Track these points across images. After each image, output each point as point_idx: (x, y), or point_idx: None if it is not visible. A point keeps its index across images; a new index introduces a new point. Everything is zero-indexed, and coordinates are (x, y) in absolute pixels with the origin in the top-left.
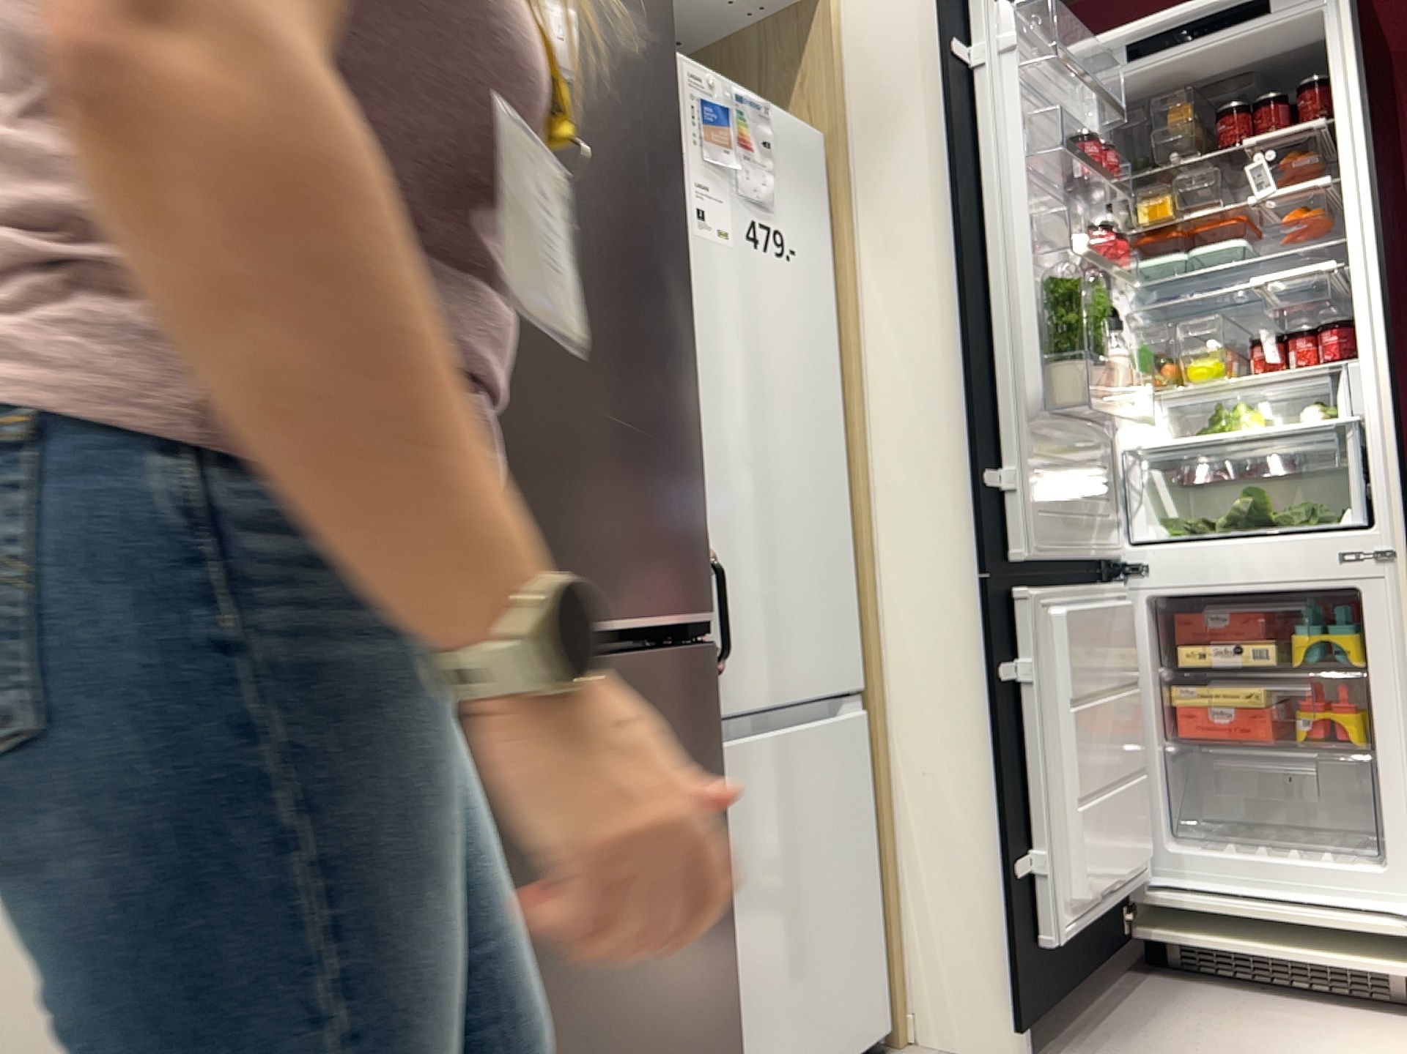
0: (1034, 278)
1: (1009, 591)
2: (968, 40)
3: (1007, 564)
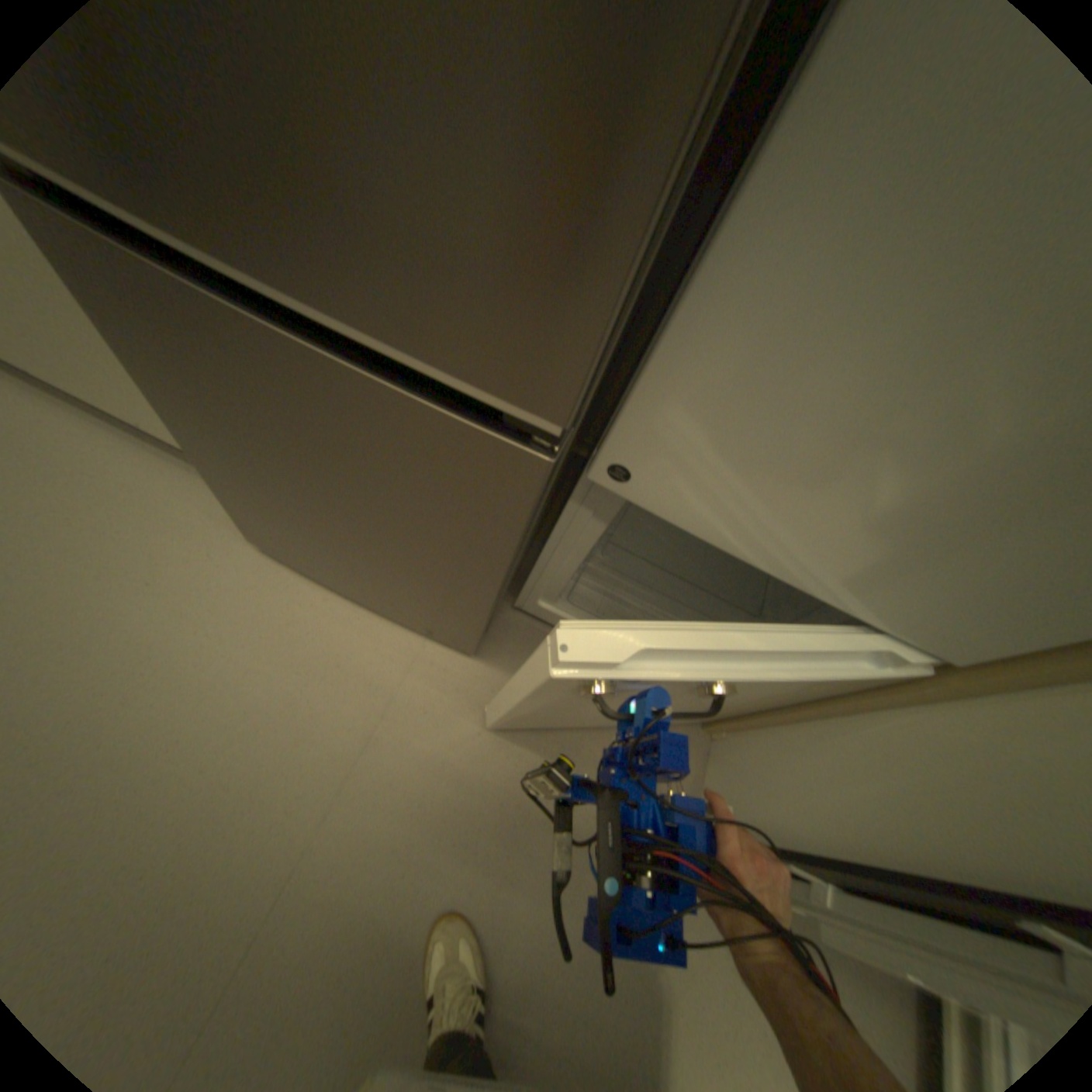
0: None
1: None
2: None
3: None
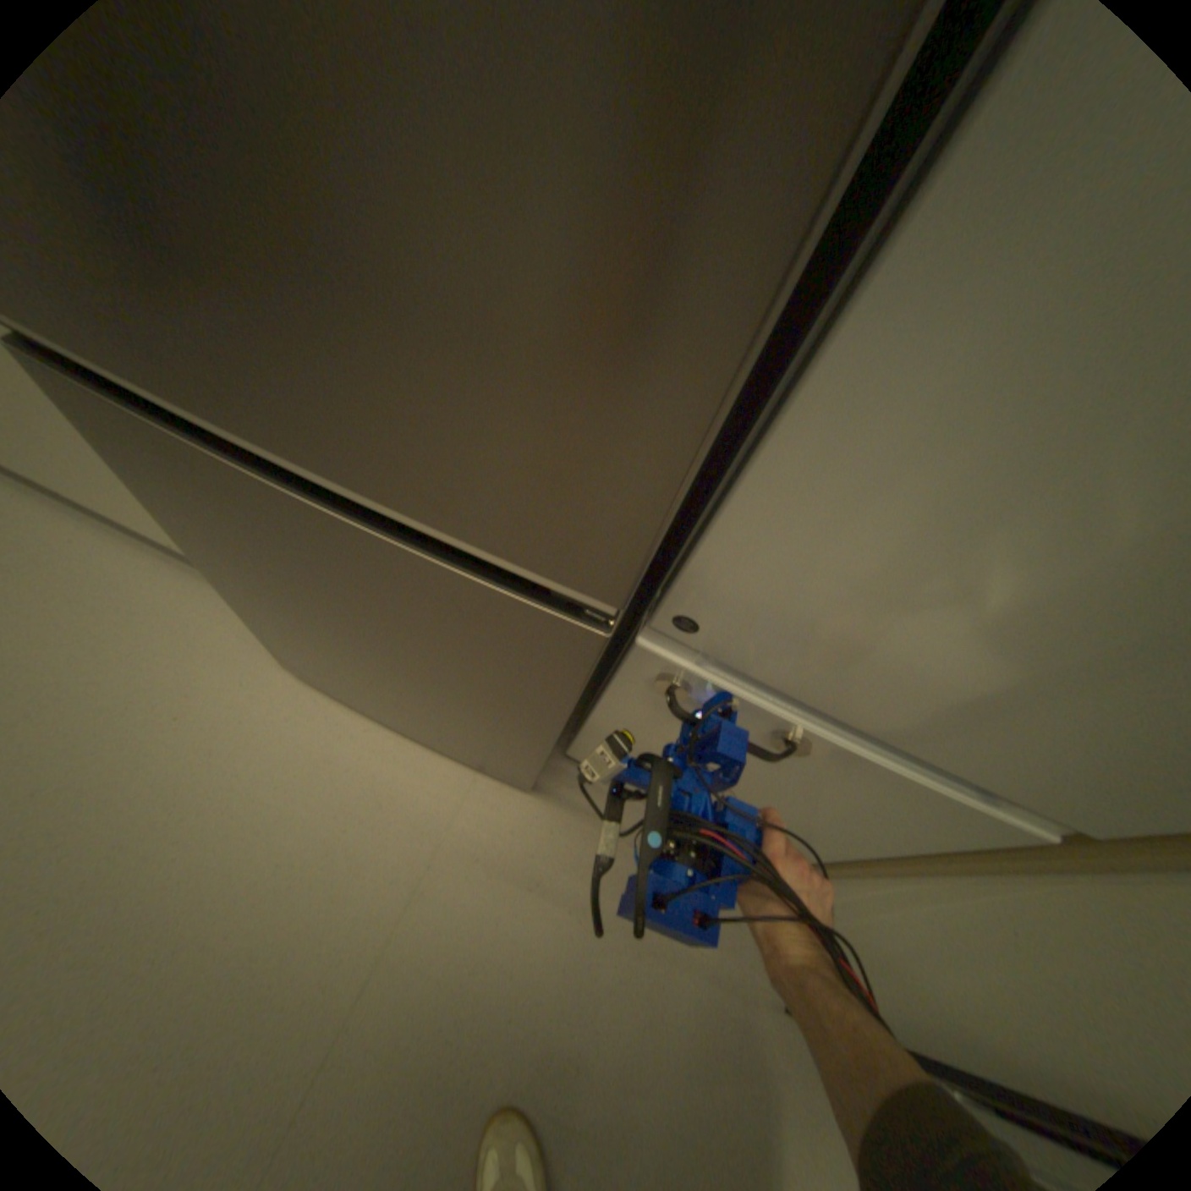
0: None
1: None
2: None
3: None
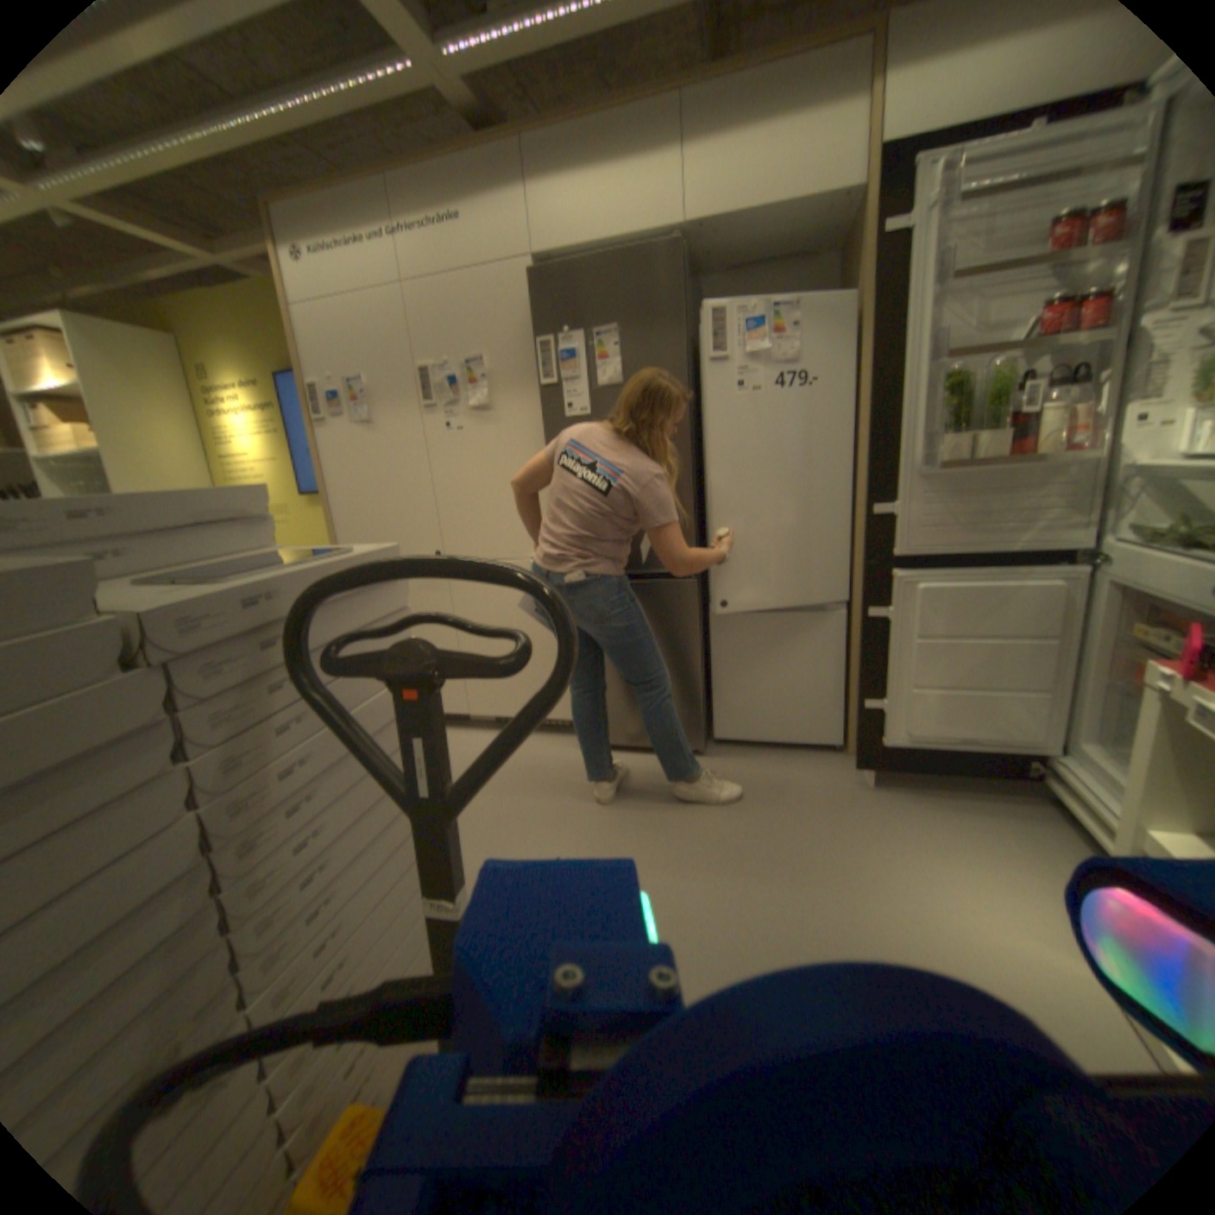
0: (940, 374)
1: (889, 570)
2: (908, 209)
3: (889, 555)
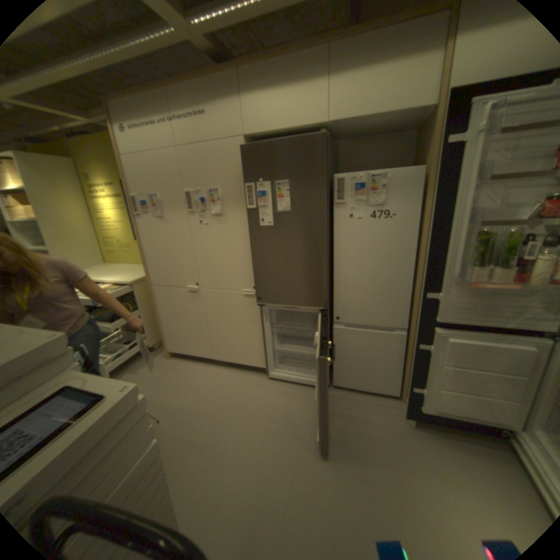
0: (475, 230)
1: (433, 328)
2: (464, 130)
3: (434, 320)
